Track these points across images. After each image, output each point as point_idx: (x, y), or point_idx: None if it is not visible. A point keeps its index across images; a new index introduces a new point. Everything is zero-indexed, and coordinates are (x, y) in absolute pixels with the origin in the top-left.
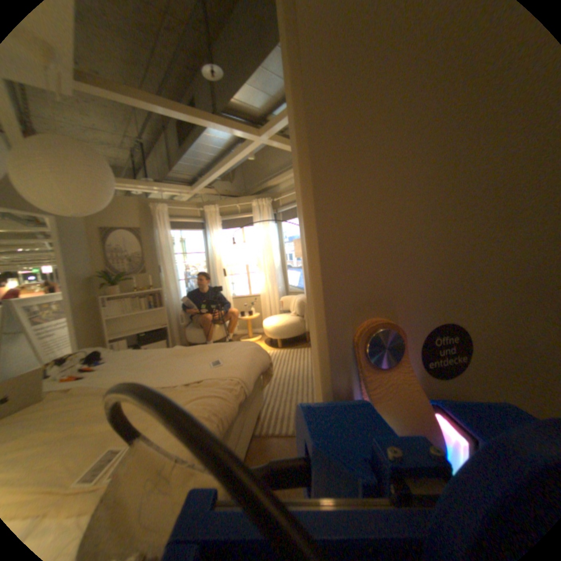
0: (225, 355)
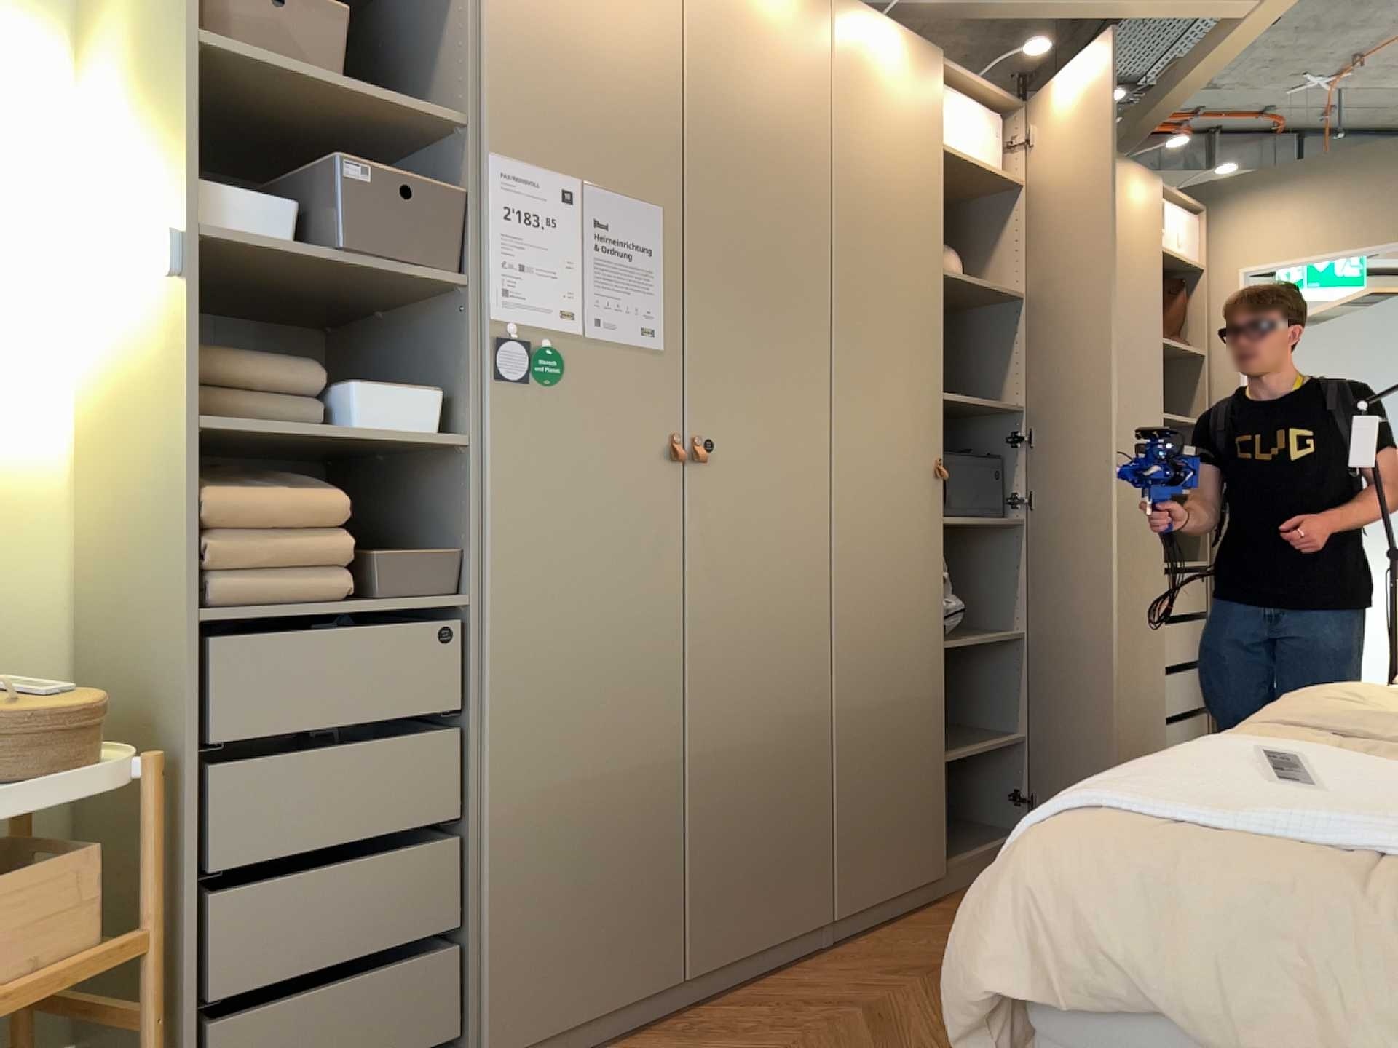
0: (1238, 787)
